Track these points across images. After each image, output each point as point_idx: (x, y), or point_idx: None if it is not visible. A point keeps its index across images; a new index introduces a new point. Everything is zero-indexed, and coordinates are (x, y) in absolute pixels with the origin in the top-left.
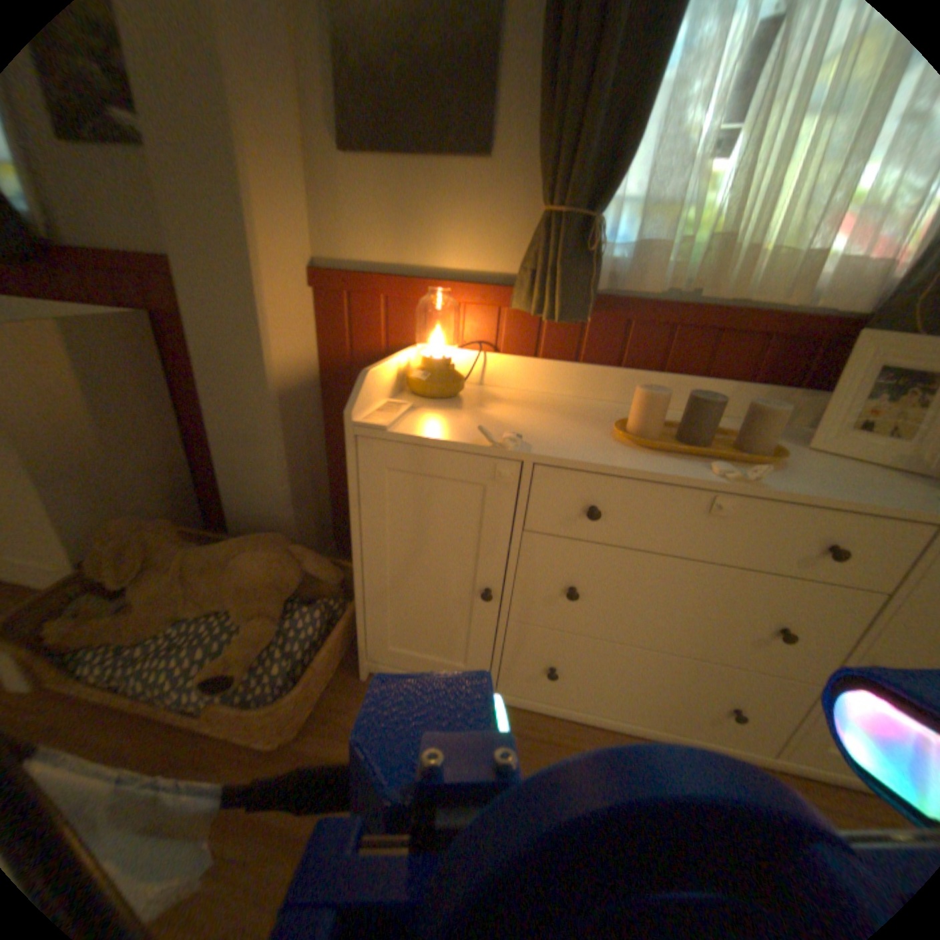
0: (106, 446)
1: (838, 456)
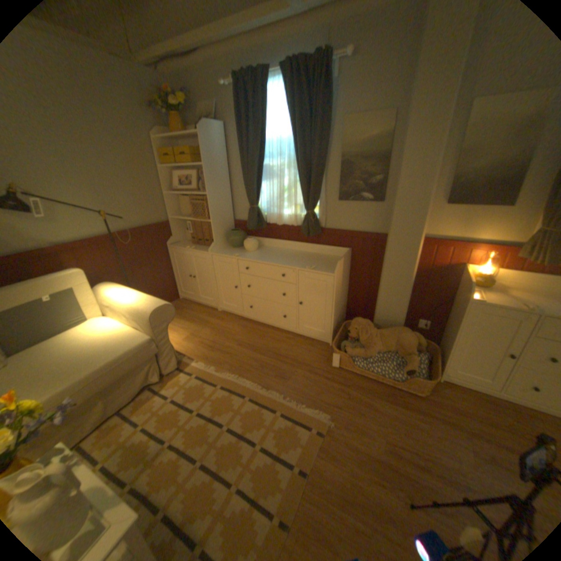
0: (340, 293)
1: None
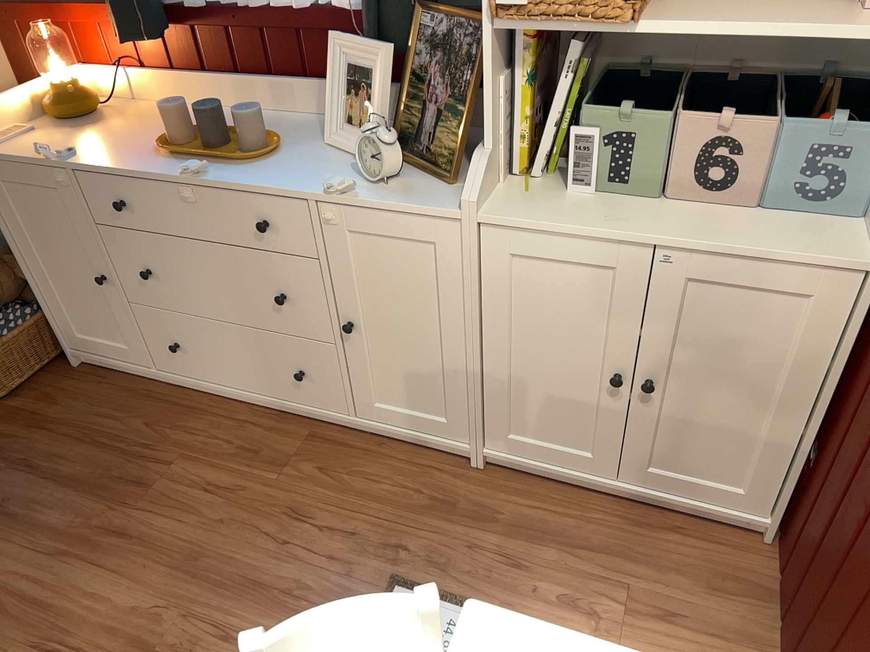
0: None
1: (342, 153)
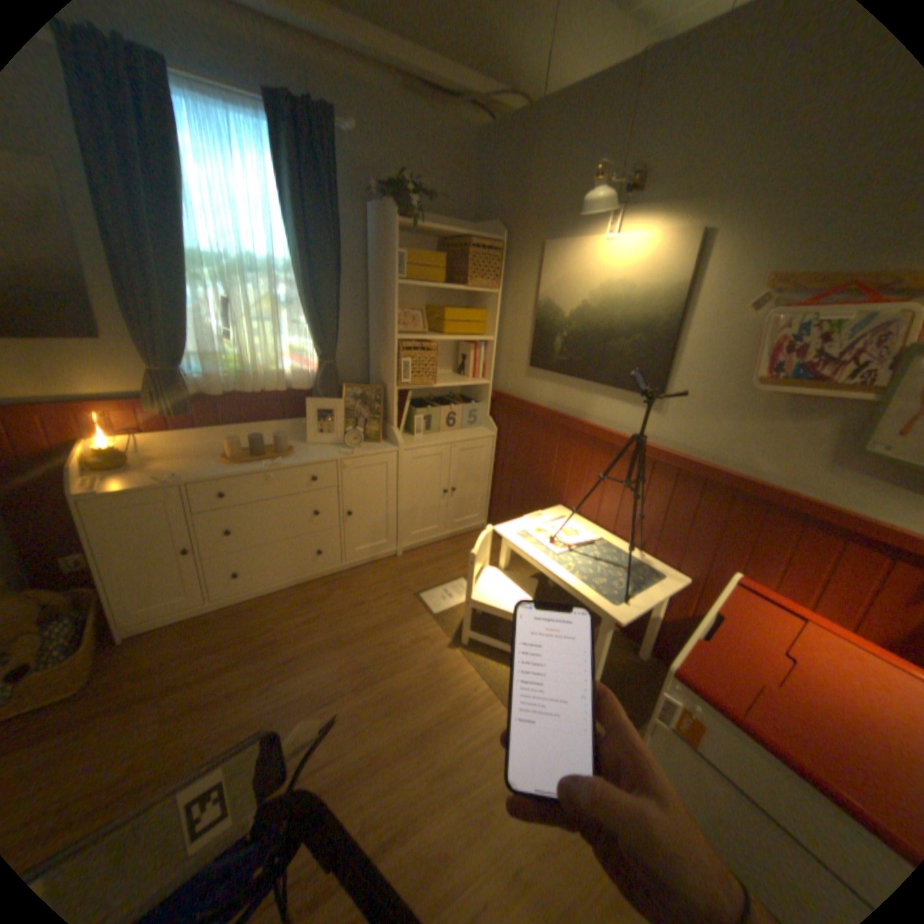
0: None
1: (315, 445)
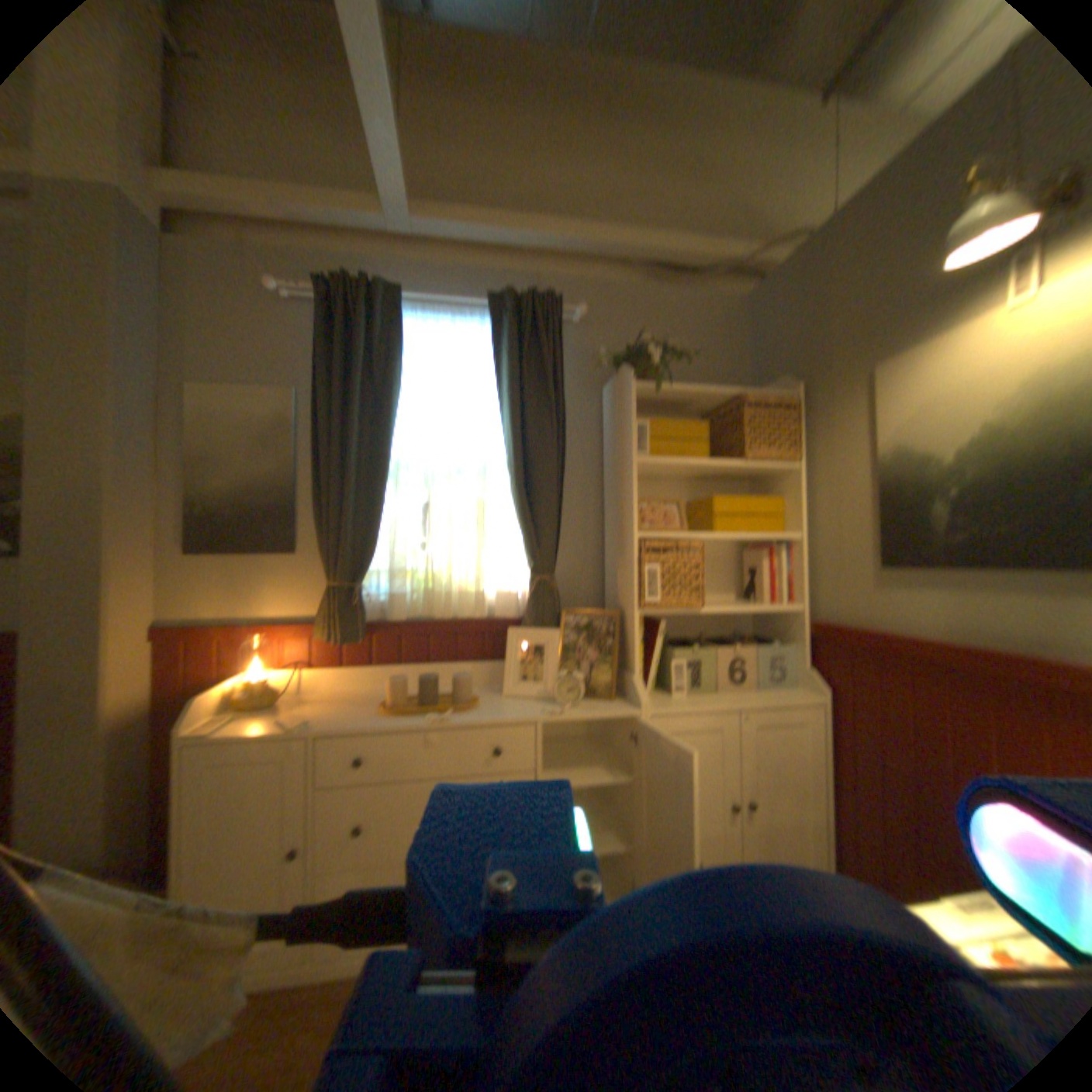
0: None
1: (515, 699)
